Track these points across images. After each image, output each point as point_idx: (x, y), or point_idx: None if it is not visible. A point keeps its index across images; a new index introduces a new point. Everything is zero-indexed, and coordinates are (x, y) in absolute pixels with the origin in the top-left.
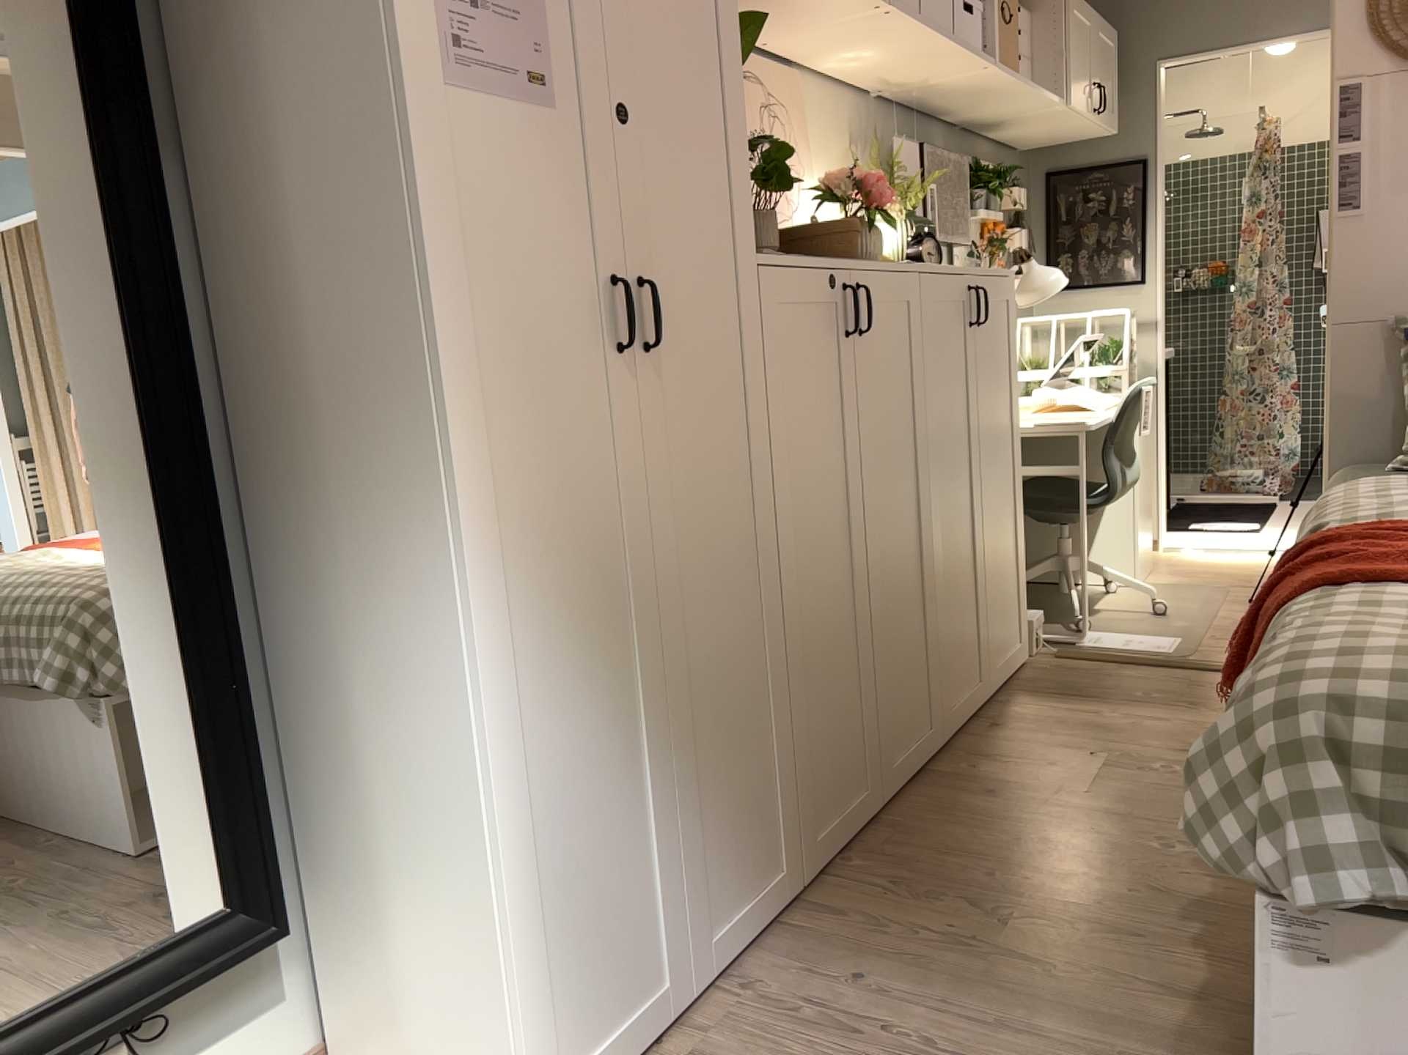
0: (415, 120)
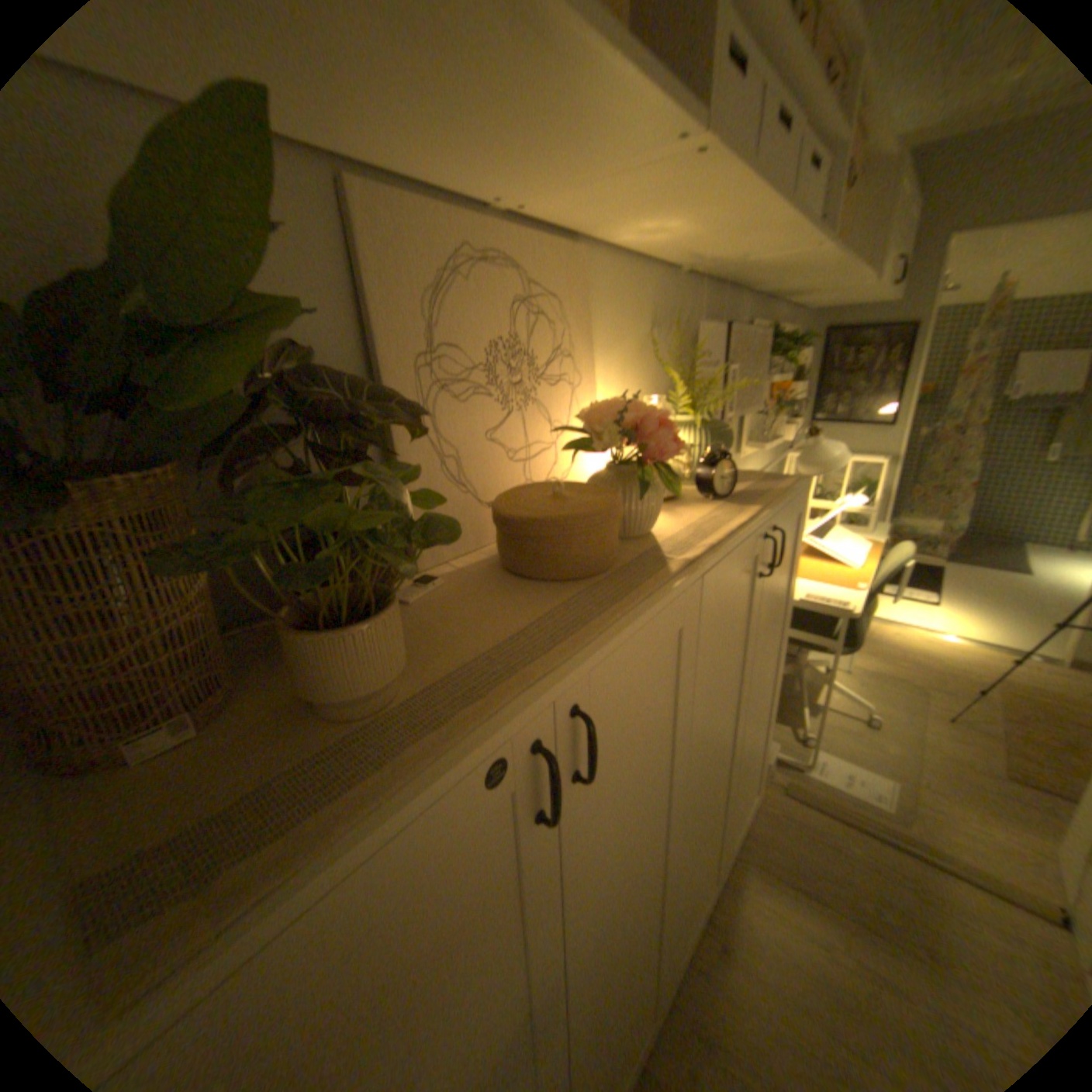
0: None
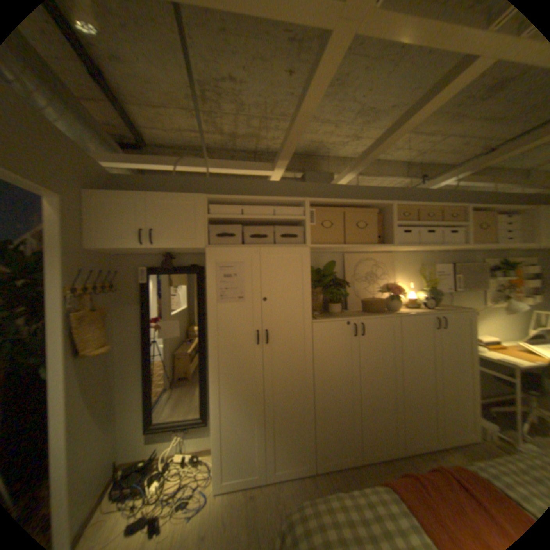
0: (210, 310)
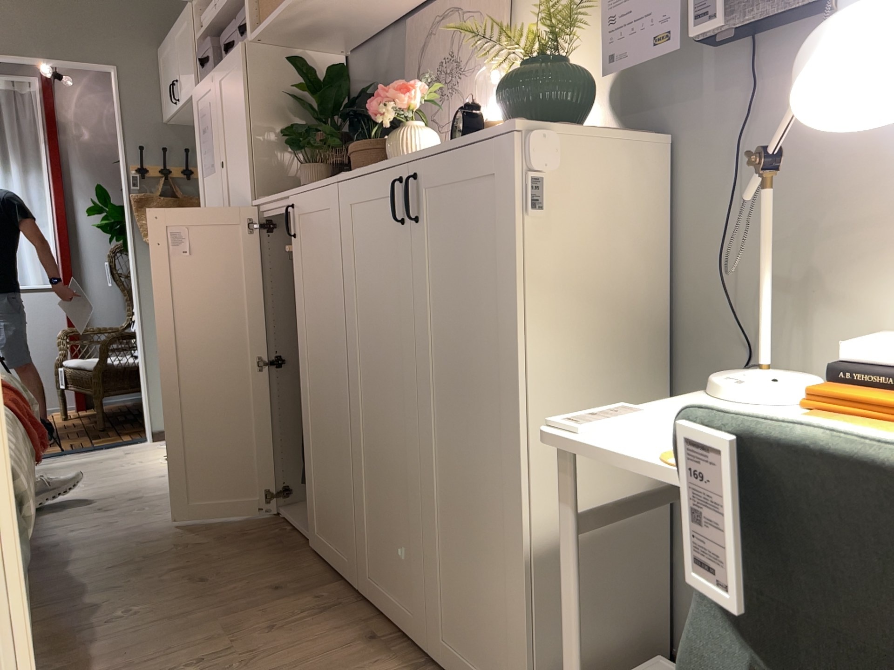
0: (199, 190)
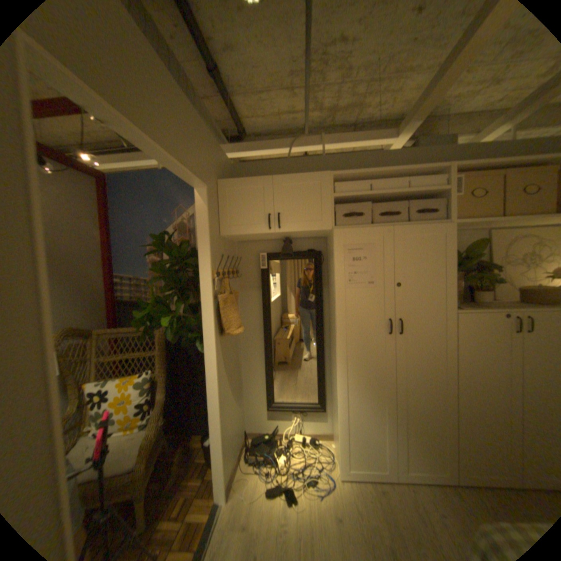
0: (339, 296)
